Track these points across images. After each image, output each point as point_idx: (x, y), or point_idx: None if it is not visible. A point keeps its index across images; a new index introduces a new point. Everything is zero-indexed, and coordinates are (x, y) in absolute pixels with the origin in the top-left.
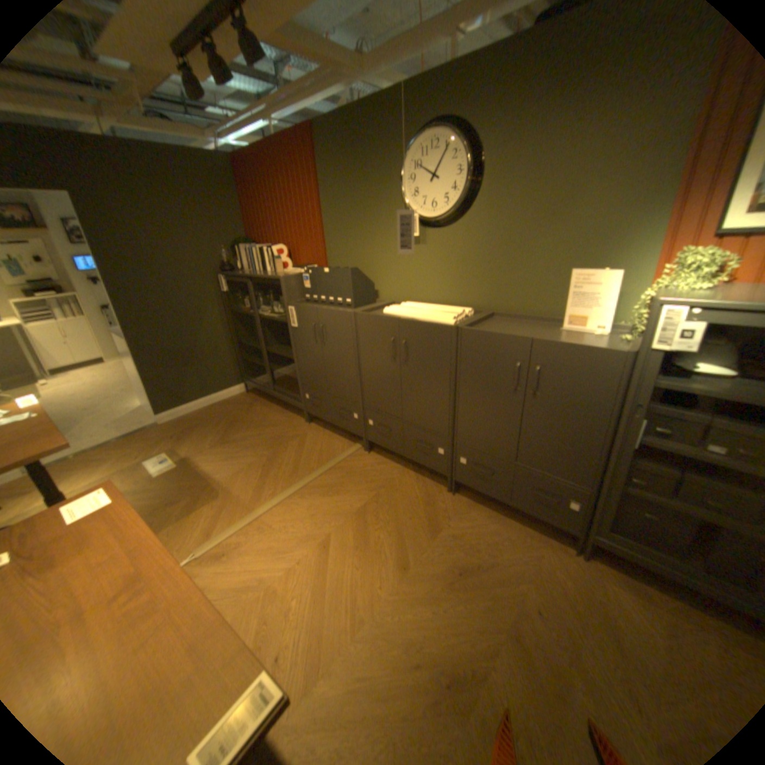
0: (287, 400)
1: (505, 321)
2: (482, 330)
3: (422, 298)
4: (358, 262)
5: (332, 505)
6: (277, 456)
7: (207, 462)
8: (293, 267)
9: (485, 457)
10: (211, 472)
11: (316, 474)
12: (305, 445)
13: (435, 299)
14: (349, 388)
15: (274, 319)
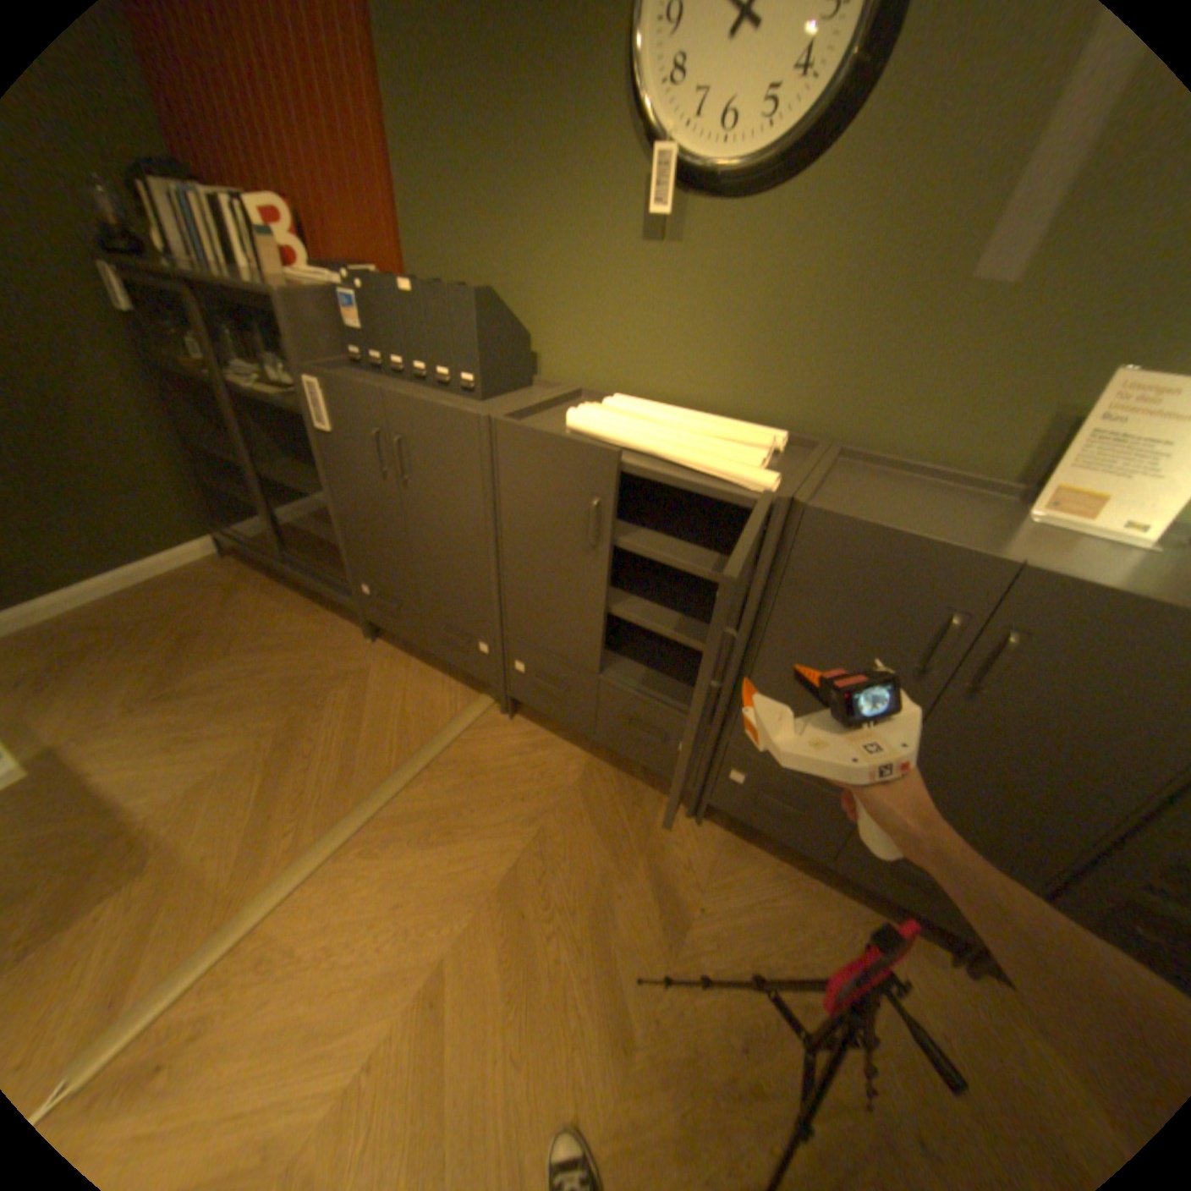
0: (320, 590)
1: (878, 476)
2: (869, 518)
3: (654, 388)
4: (490, 271)
5: (443, 872)
6: (303, 733)
7: (119, 759)
8: (312, 265)
9: (795, 782)
10: (128, 787)
11: (400, 784)
12: (368, 700)
13: (689, 395)
14: (471, 591)
15: (271, 401)
